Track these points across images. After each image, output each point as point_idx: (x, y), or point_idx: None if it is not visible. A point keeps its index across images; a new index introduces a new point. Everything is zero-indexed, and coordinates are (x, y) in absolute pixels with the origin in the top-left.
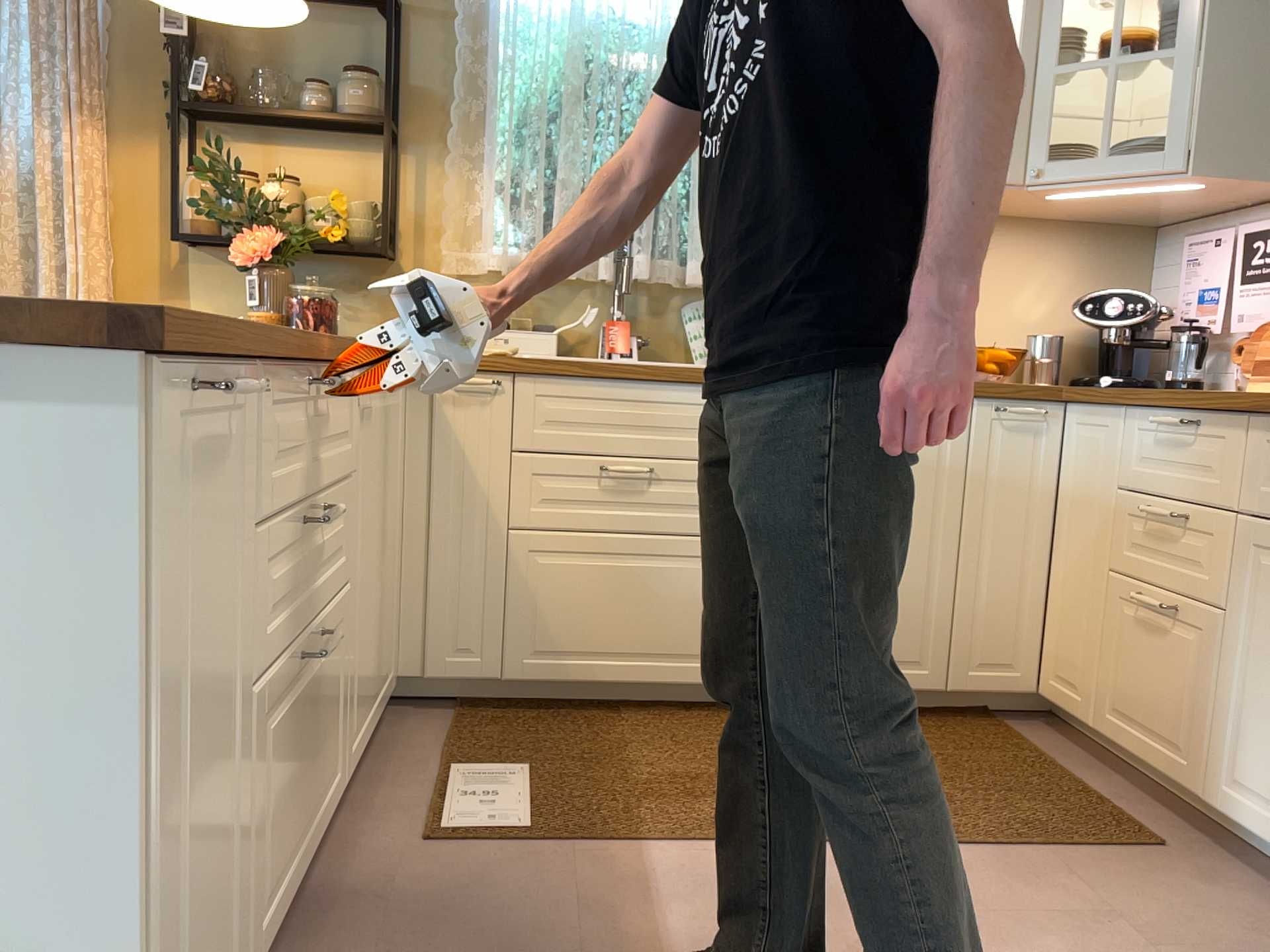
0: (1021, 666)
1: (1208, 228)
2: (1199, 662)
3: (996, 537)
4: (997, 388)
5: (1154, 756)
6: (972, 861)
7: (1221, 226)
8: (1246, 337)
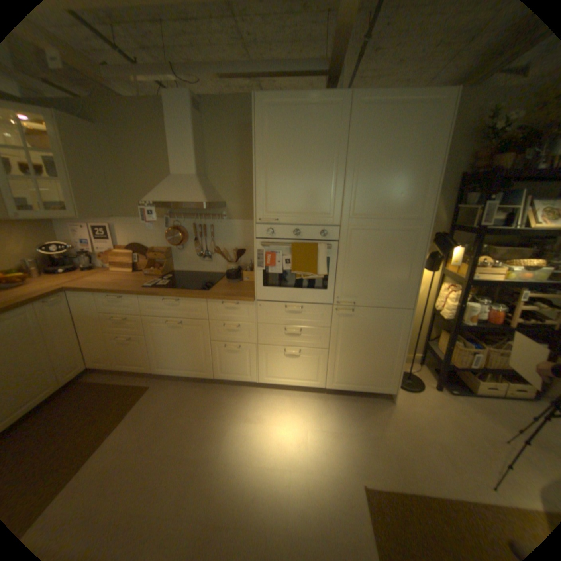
0: (78, 366)
1: (72, 220)
2: (139, 348)
3: (57, 339)
4: (40, 297)
5: (133, 370)
6: (118, 431)
7: (77, 220)
8: (98, 252)
